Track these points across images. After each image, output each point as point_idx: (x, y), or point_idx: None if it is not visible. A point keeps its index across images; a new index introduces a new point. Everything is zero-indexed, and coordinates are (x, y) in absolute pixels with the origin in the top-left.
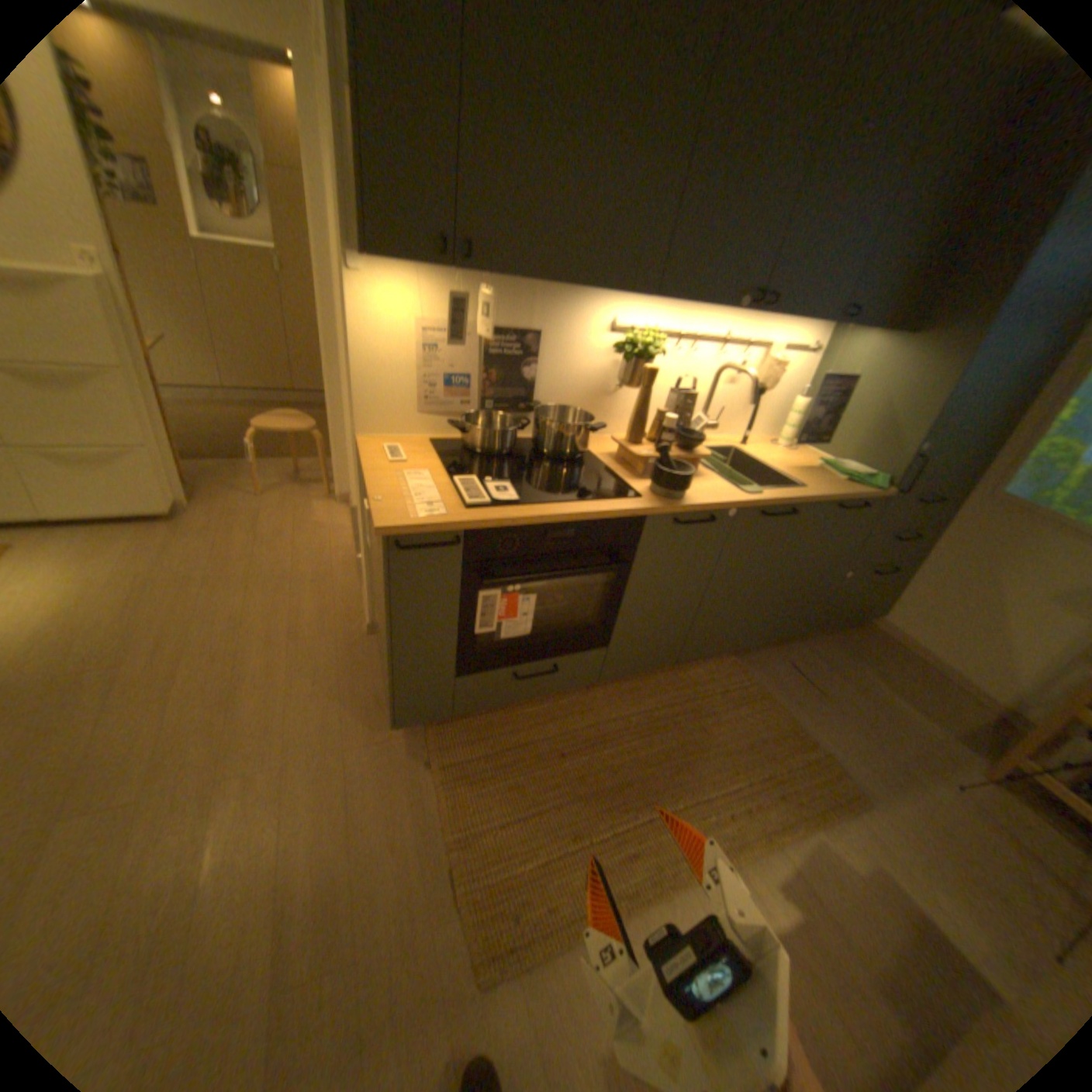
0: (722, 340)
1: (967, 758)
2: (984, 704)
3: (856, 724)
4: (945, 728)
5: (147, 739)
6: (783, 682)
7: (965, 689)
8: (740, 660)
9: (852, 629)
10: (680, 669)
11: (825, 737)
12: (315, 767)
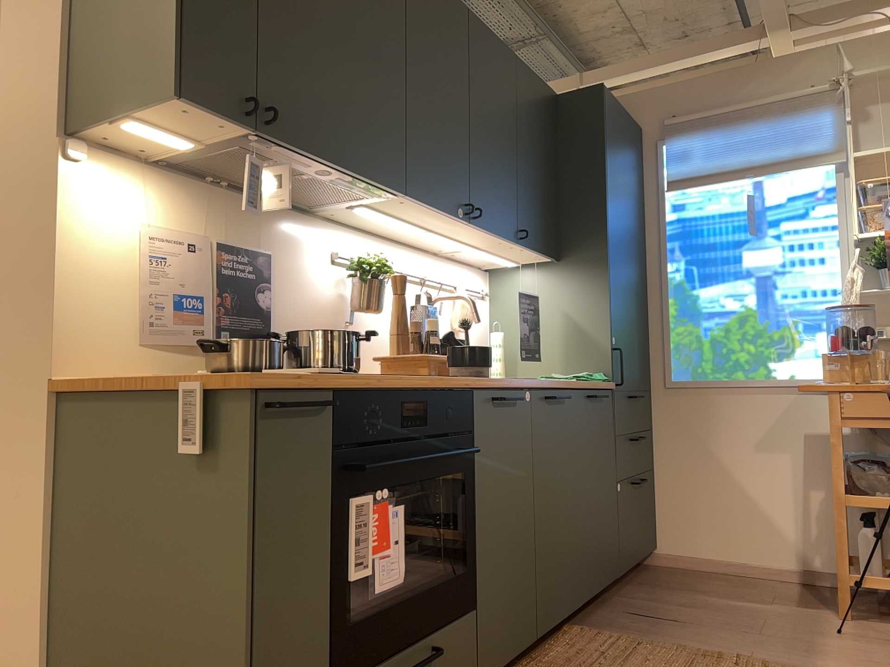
0: (417, 283)
1: (817, 614)
2: (782, 578)
3: (726, 628)
4: (780, 603)
5: None
6: (638, 627)
7: (760, 574)
8: (583, 627)
9: (641, 572)
10: (539, 655)
11: (719, 647)
12: None
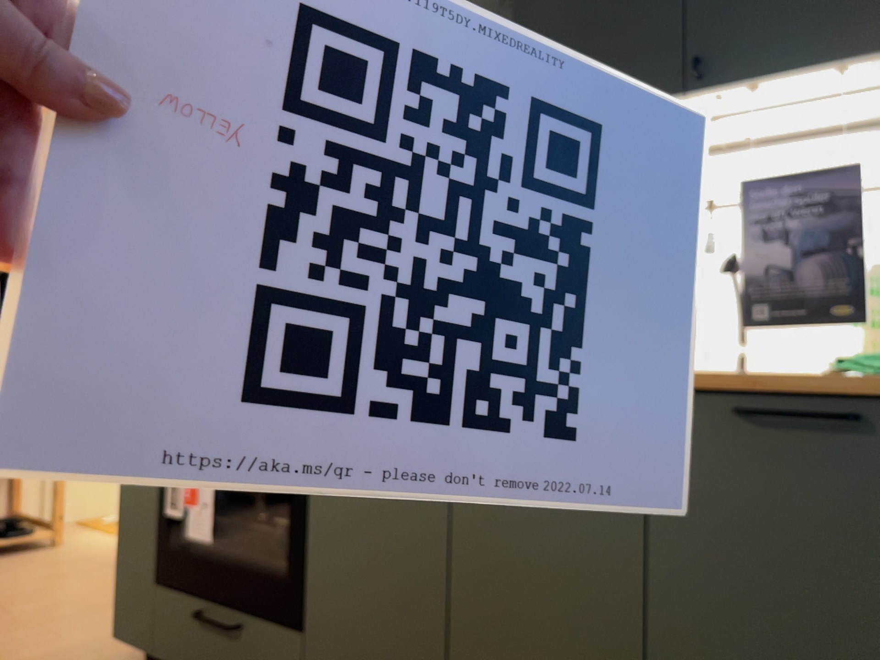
0: None
1: None
2: None
3: None
4: None
5: (68, 598)
6: None
7: None
8: None
9: None
10: None
11: None
12: (66, 653)
